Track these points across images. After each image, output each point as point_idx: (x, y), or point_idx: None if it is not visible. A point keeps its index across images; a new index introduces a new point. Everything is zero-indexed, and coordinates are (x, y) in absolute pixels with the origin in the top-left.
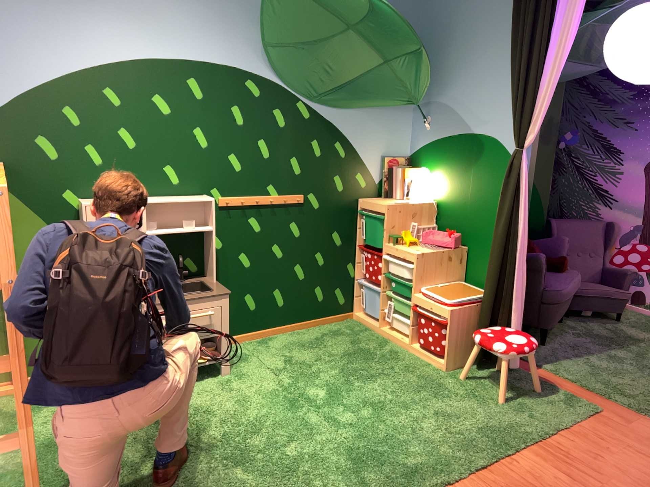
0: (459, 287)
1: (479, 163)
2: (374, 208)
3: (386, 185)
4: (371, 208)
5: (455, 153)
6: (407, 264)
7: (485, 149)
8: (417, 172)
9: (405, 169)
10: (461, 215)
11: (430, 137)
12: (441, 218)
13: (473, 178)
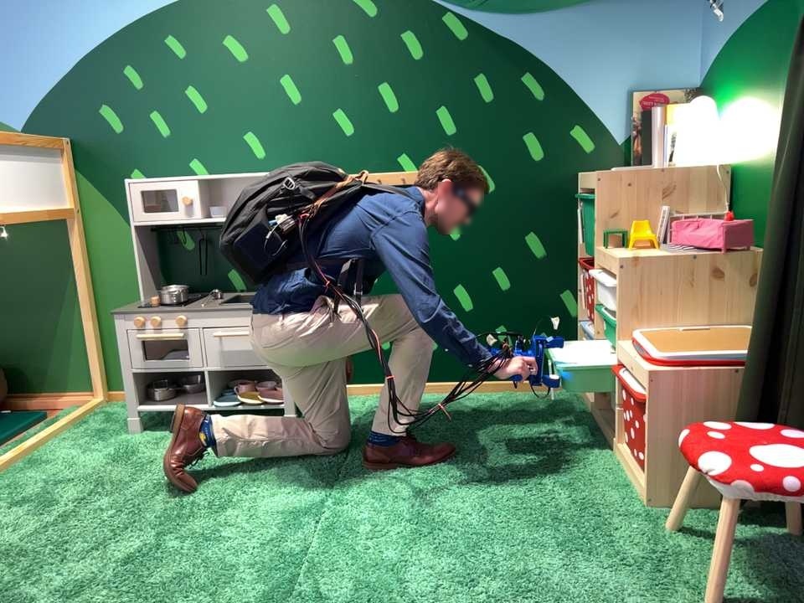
0: (732, 335)
1: (793, 43)
2: (583, 182)
3: (634, 142)
4: (581, 183)
5: (755, 41)
6: (610, 282)
7: (802, 4)
8: (686, 104)
9: (675, 106)
10: (764, 178)
11: (719, 27)
12: (736, 194)
13: (783, 85)
